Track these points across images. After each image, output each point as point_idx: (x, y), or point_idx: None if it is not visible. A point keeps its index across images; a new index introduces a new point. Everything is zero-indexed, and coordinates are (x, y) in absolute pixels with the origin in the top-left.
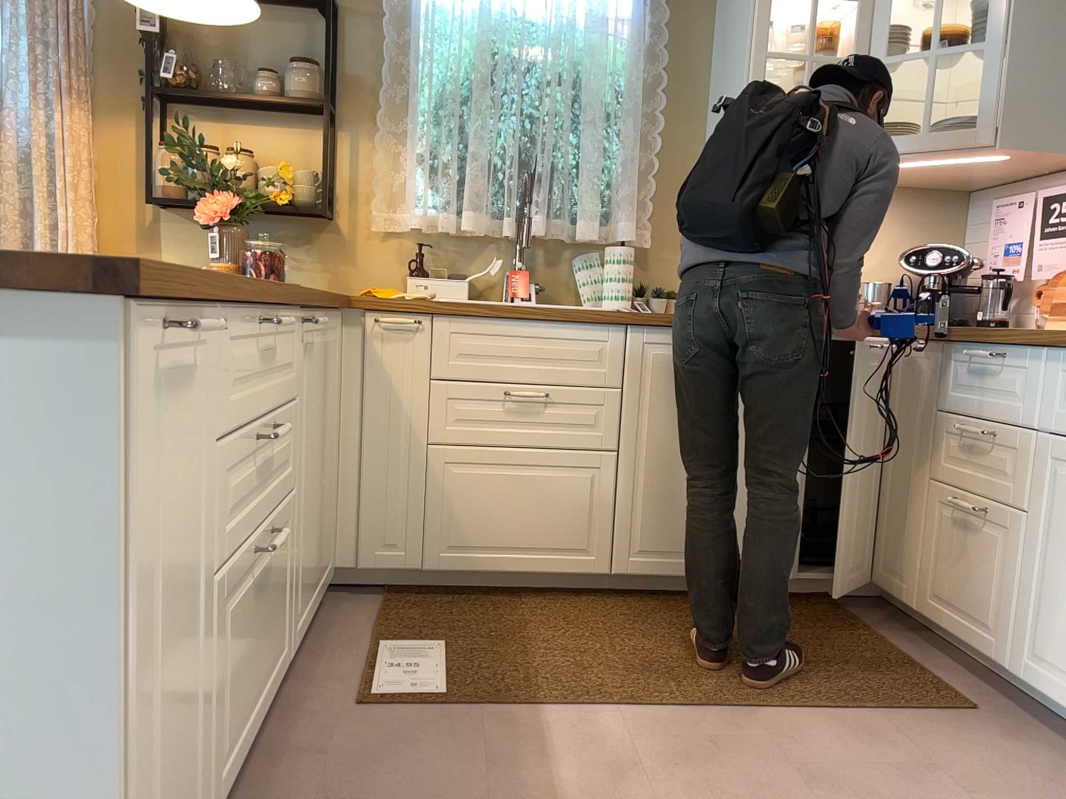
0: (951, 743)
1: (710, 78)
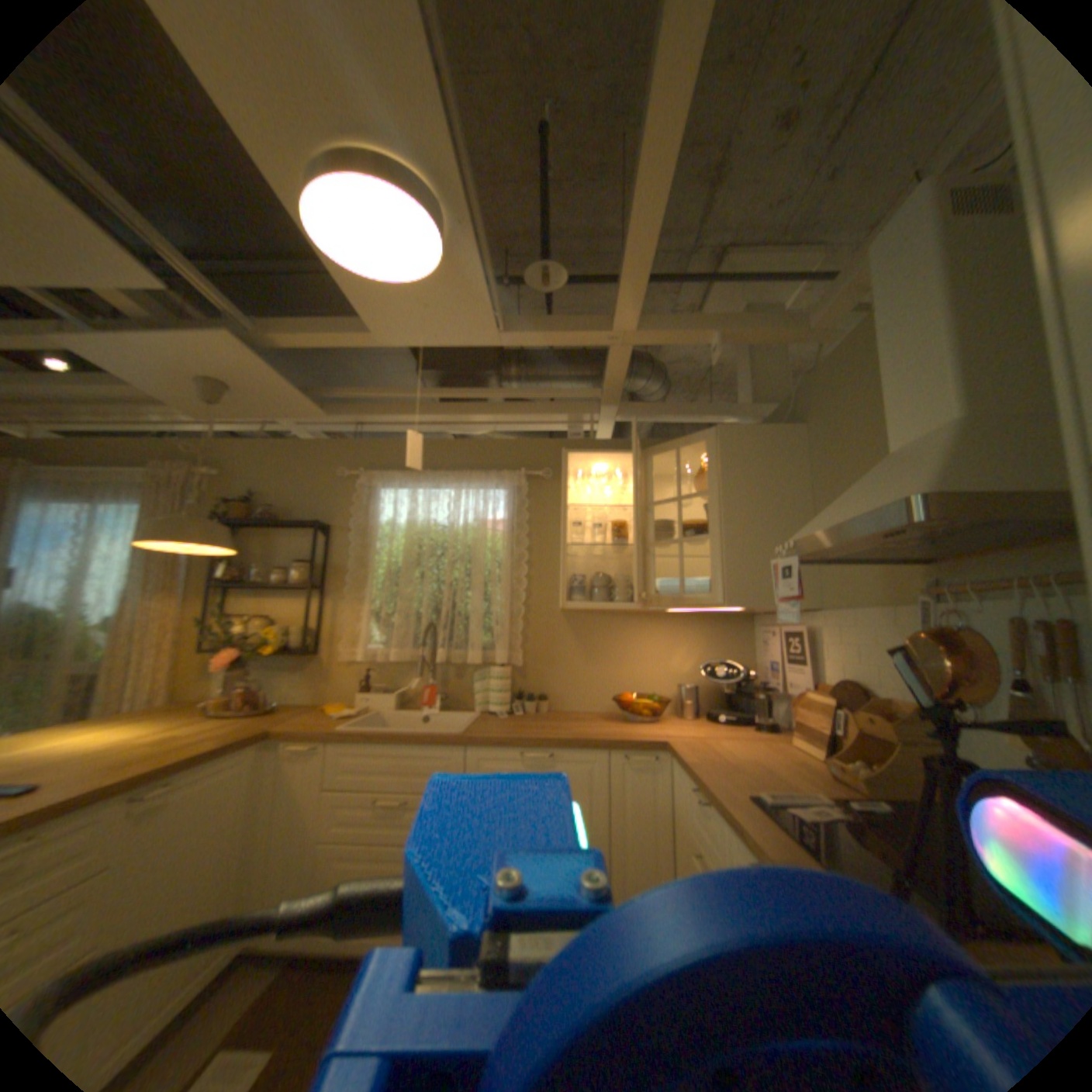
0: None
1: (561, 551)
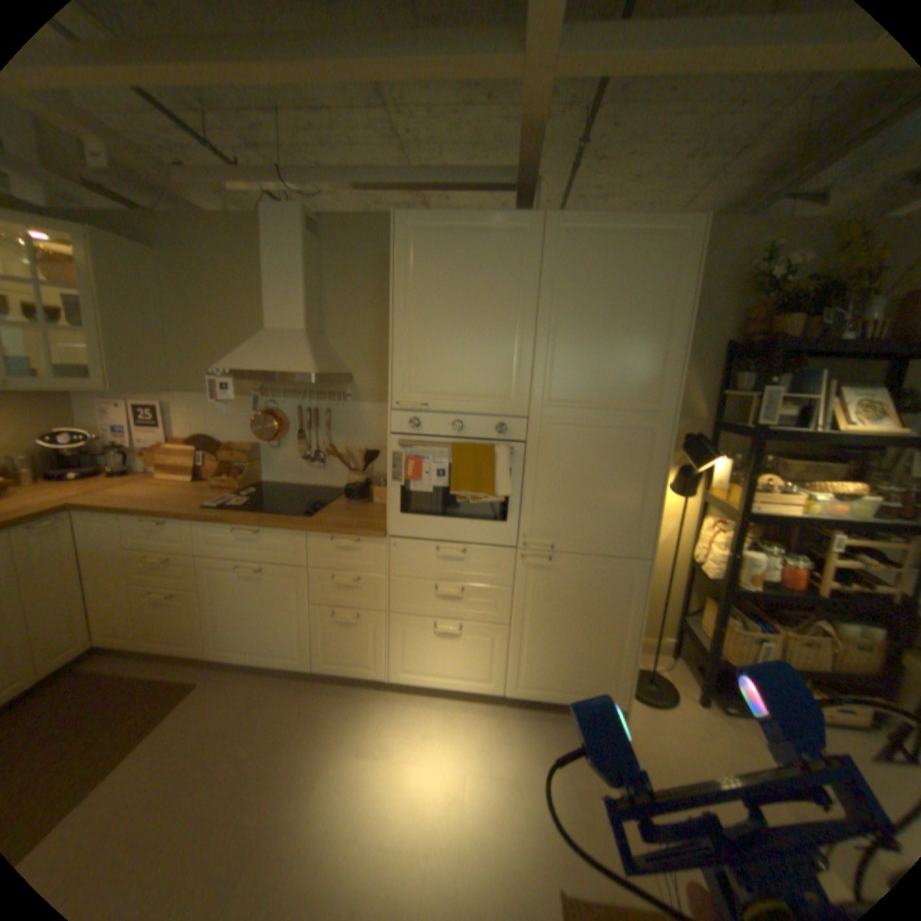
0: (197, 713)
1: None
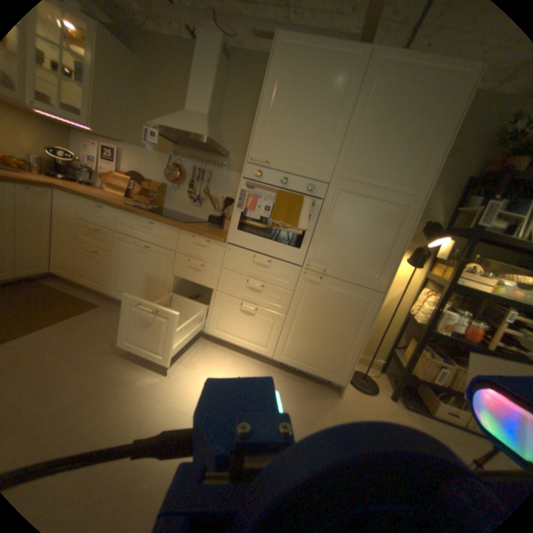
0: (94, 319)
1: None
